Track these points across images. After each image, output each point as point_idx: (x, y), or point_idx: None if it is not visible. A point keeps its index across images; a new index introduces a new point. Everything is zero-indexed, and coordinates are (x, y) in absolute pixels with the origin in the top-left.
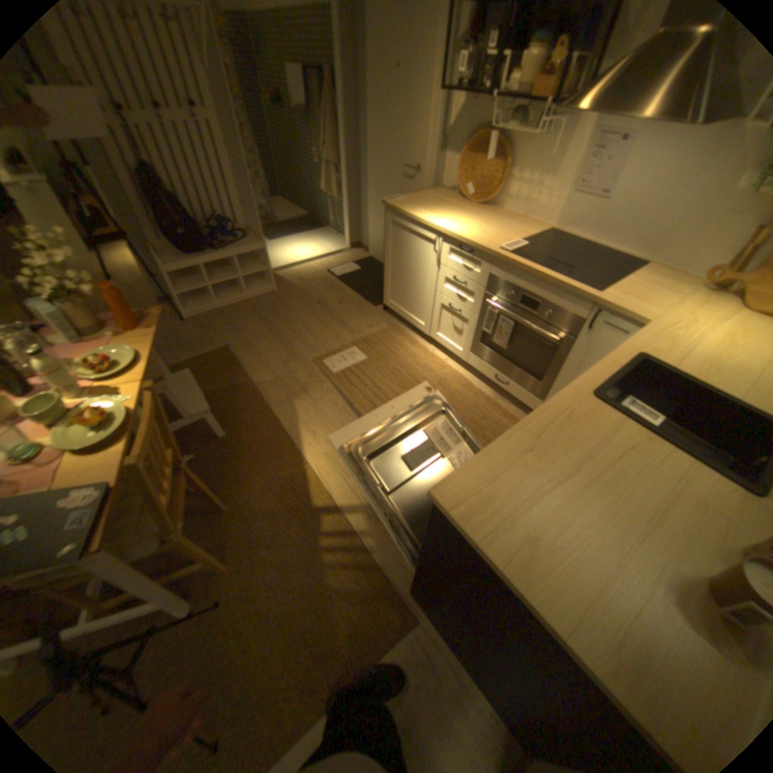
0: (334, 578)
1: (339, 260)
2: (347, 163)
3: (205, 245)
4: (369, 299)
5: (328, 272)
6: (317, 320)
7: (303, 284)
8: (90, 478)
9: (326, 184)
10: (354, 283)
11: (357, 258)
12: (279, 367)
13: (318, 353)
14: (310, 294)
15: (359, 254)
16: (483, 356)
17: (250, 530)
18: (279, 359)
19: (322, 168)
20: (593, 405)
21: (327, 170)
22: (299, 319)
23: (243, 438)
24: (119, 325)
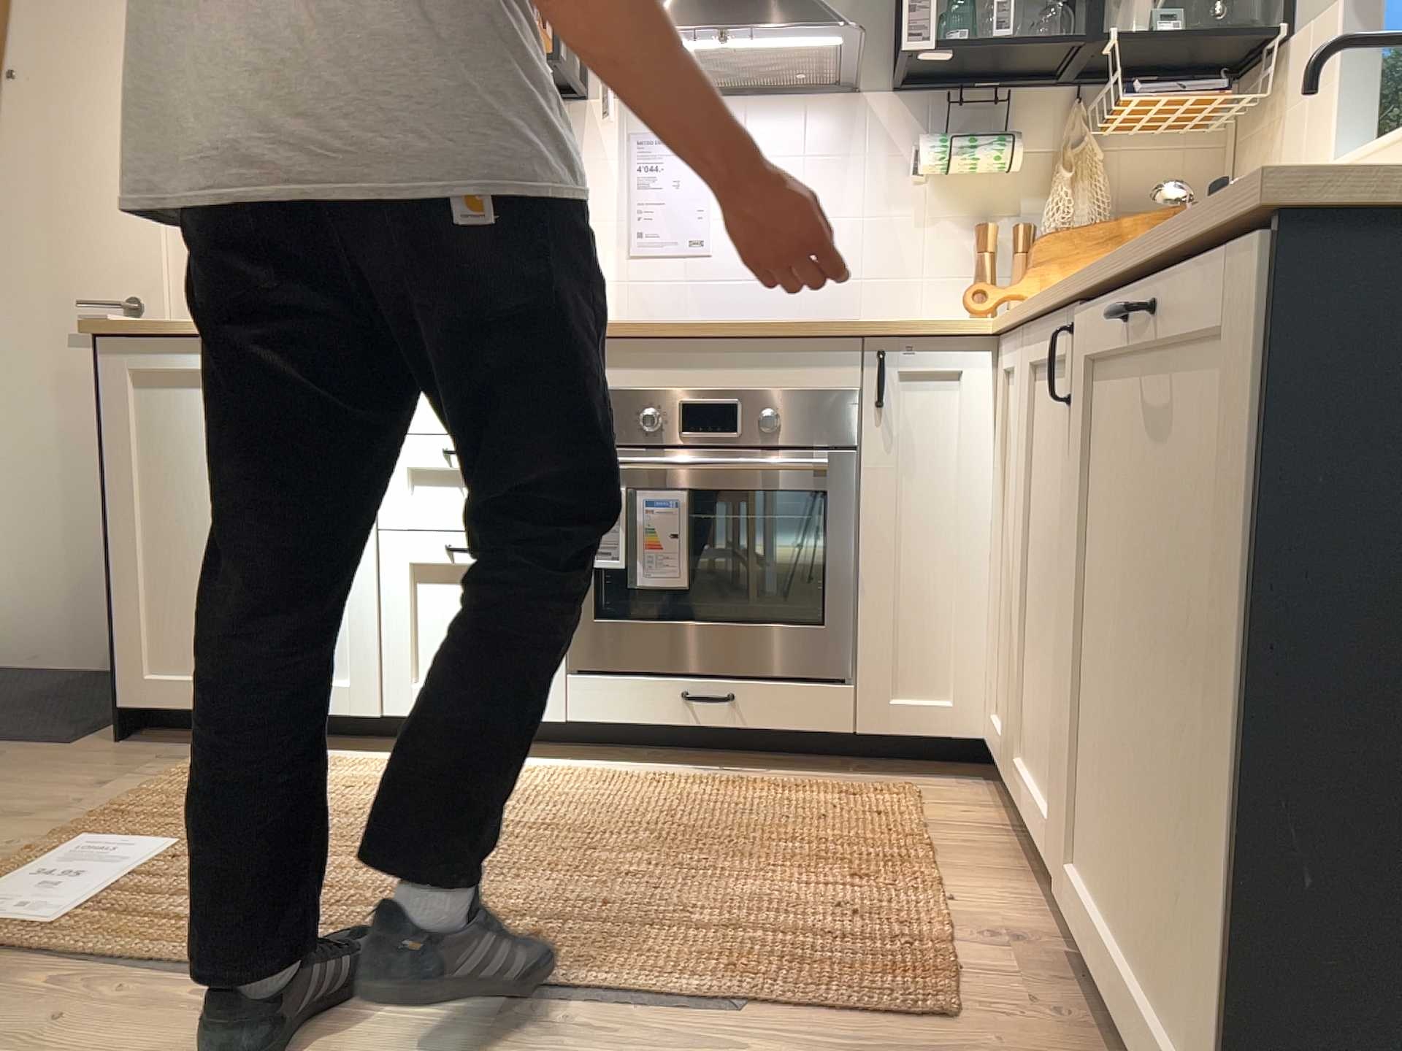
0: None
1: None
2: None
3: None
4: (26, 737)
5: None
6: None
7: None
8: None
9: None
10: None
11: None
12: None
13: None
14: None
15: None
16: (615, 673)
17: None
18: None
19: None
20: None
21: None
22: None
23: None
24: None
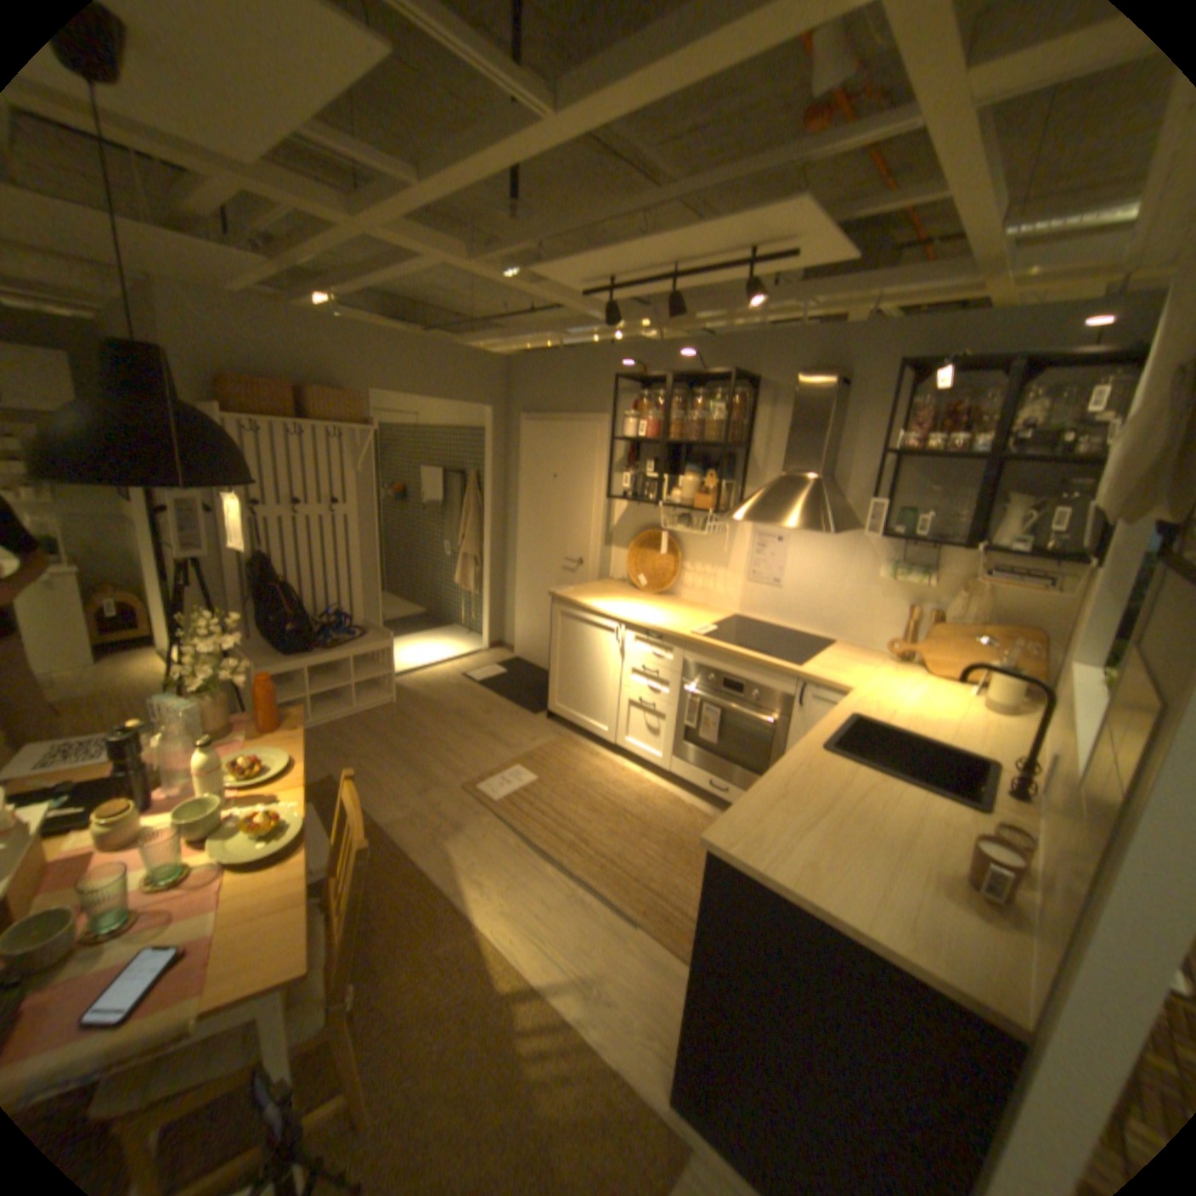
0: (550, 1103)
1: (478, 663)
2: (492, 556)
3: (314, 645)
4: (526, 707)
5: (466, 677)
6: (460, 735)
7: (434, 693)
8: (271, 895)
9: (460, 578)
10: (503, 688)
11: (501, 660)
12: (416, 800)
13: (469, 777)
14: (446, 704)
15: (504, 655)
16: (689, 760)
17: (402, 1047)
18: (413, 789)
19: (457, 561)
20: (827, 758)
21: (463, 564)
22: (434, 736)
23: (373, 905)
24: (253, 729)
